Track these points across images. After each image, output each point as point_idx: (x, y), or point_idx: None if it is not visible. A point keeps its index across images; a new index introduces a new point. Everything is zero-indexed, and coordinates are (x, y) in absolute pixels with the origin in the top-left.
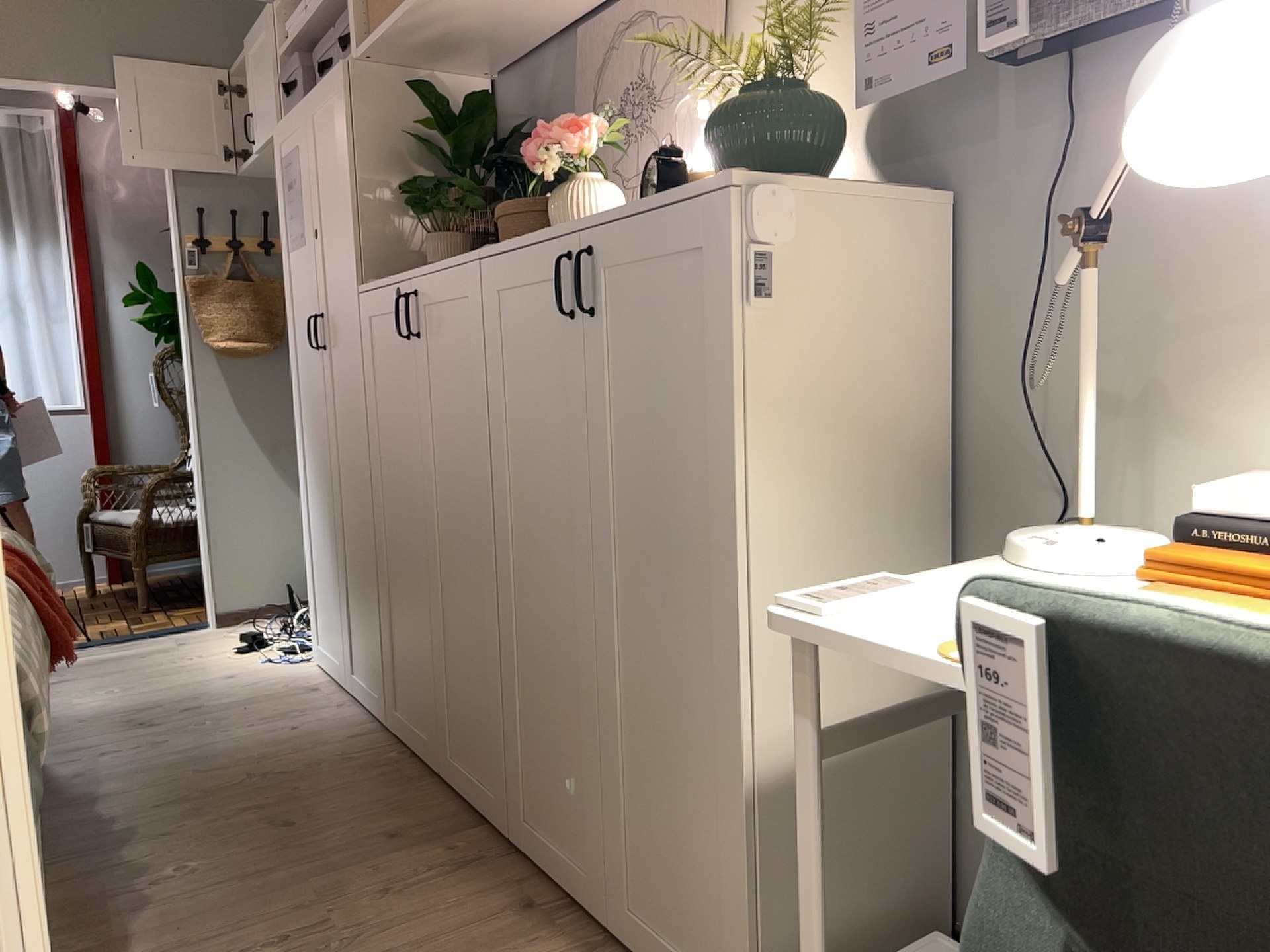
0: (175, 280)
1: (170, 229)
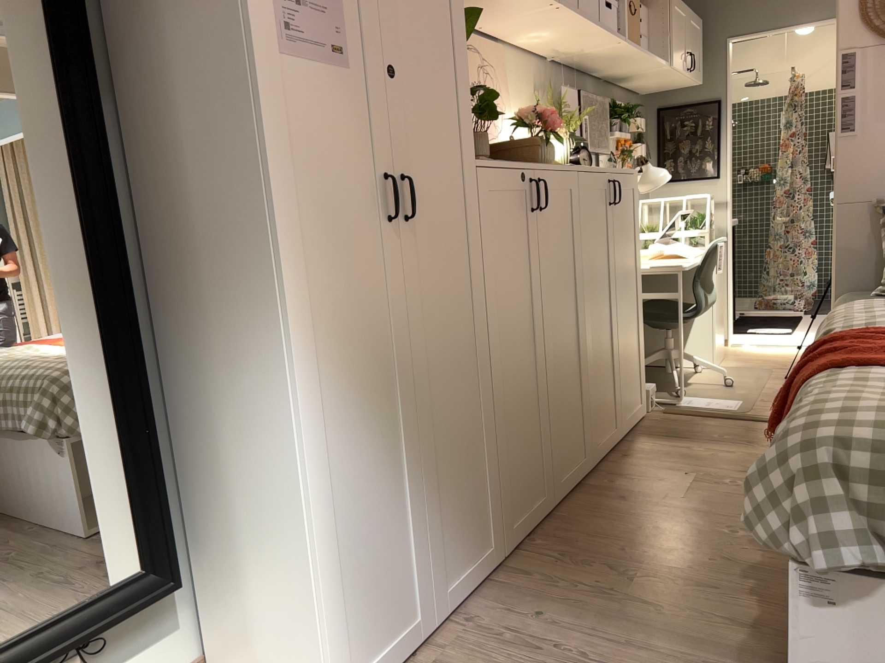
0: None
1: None
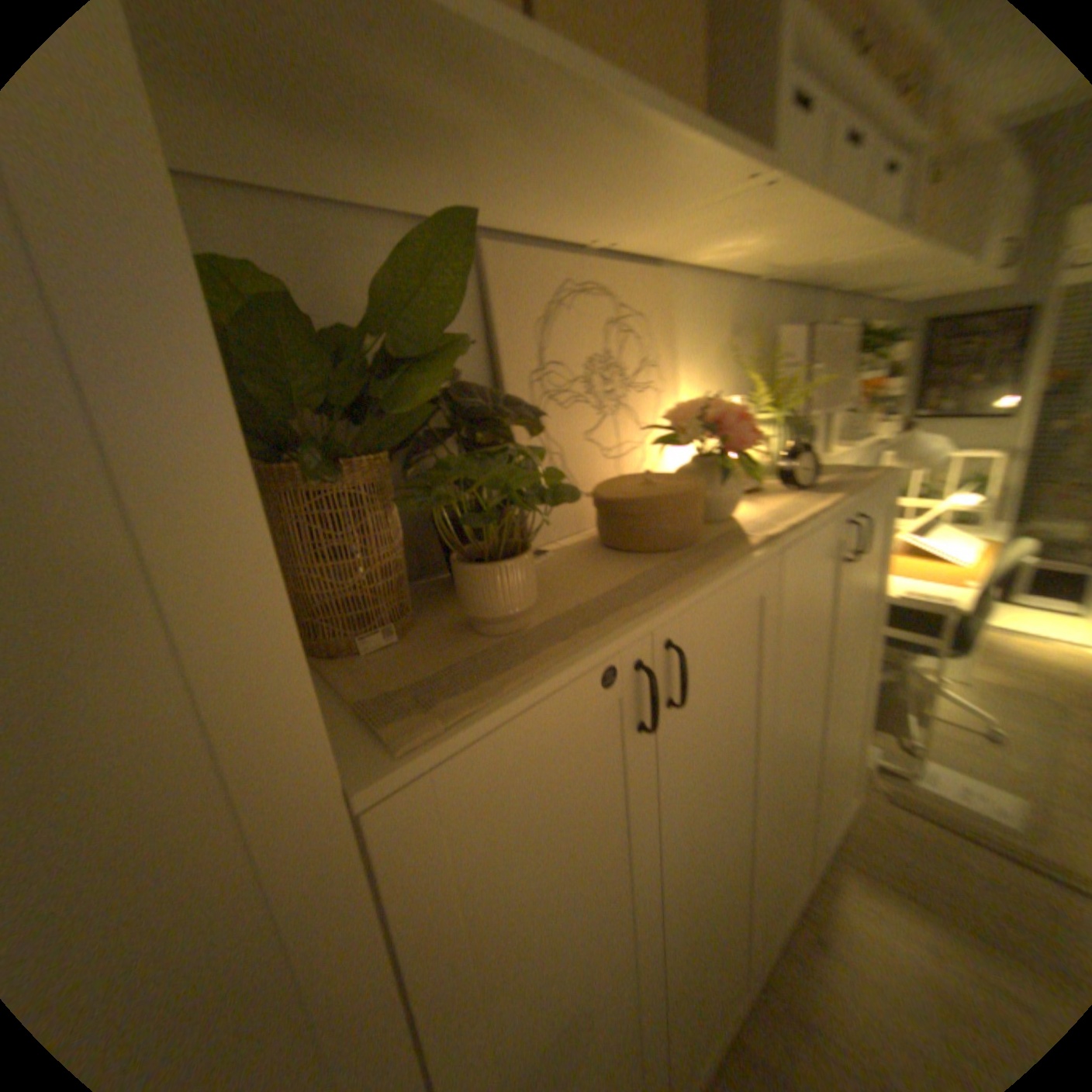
0: None
1: None
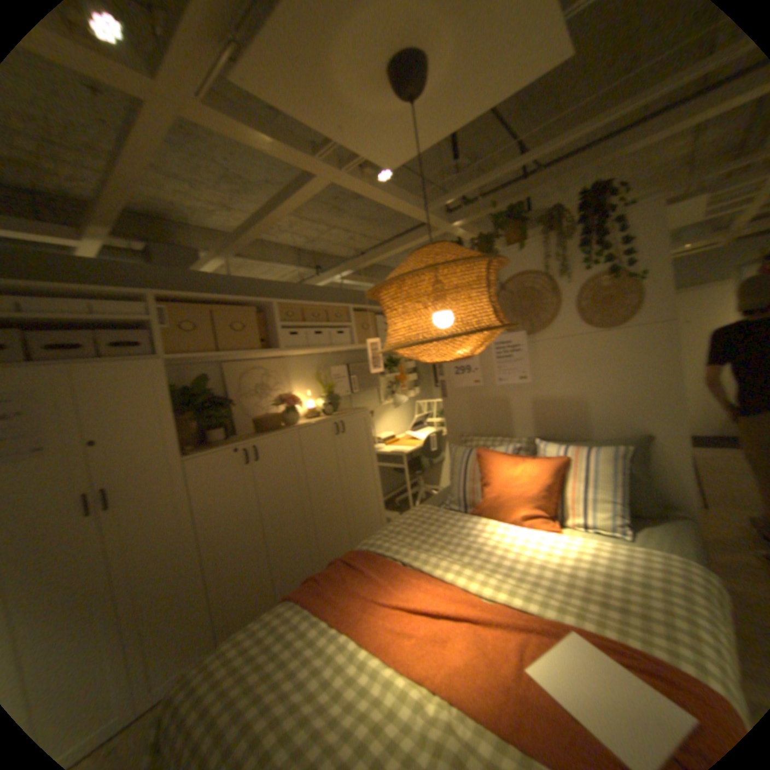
0: None
1: None
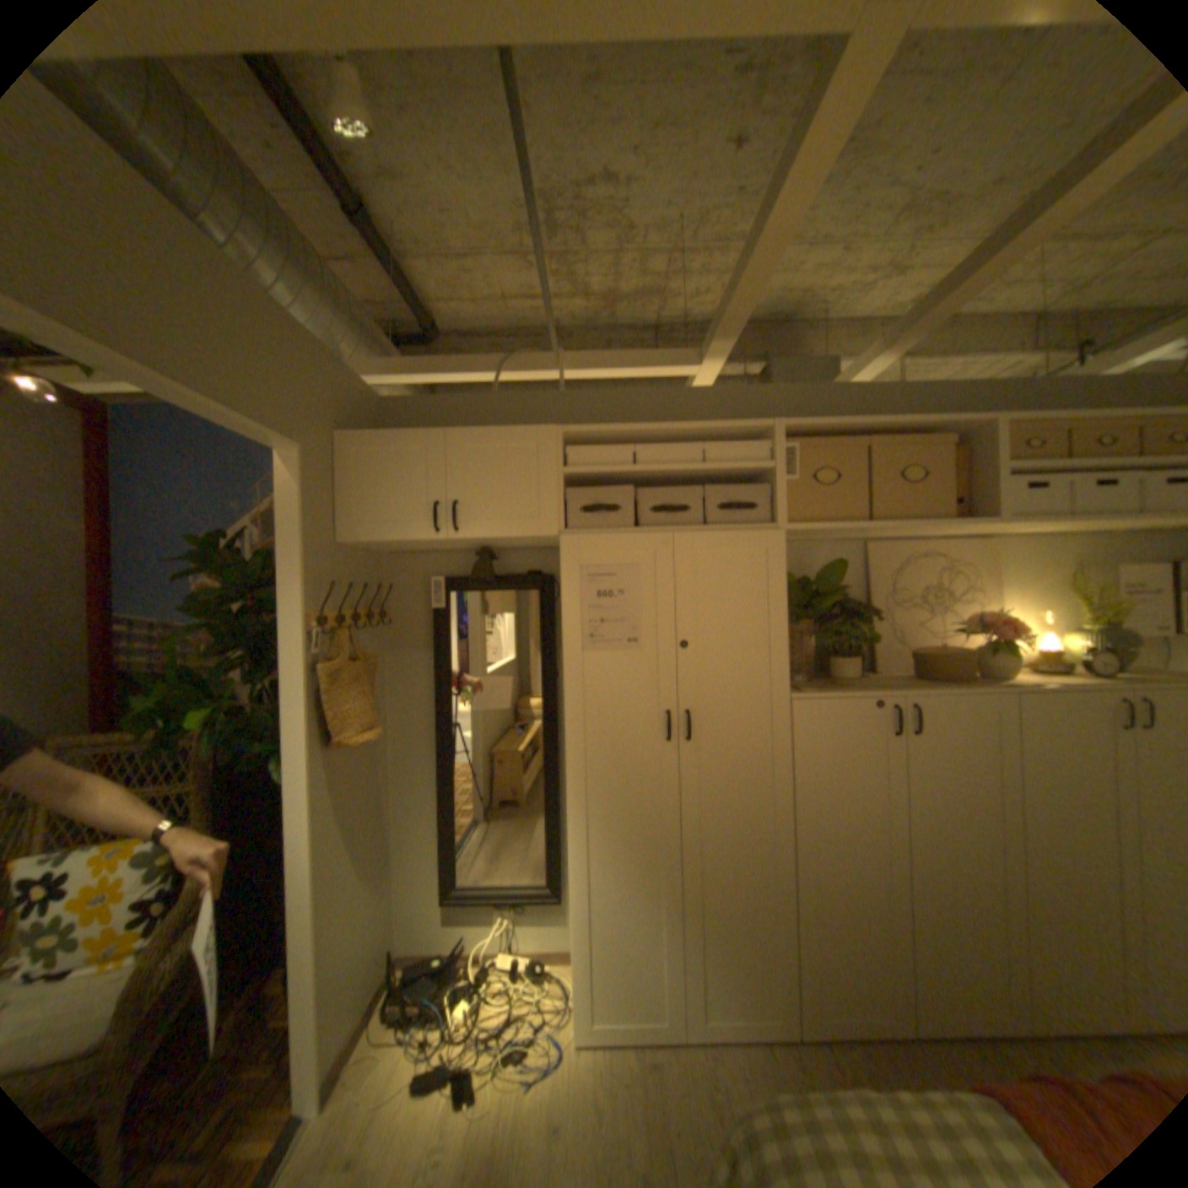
0: (283, 669)
1: (281, 604)
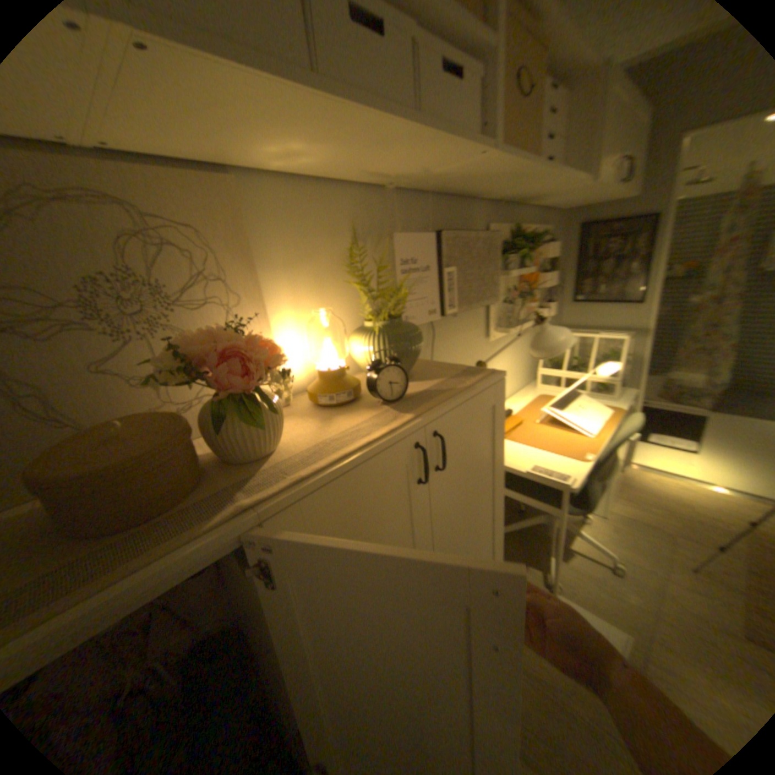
0: None
1: None
